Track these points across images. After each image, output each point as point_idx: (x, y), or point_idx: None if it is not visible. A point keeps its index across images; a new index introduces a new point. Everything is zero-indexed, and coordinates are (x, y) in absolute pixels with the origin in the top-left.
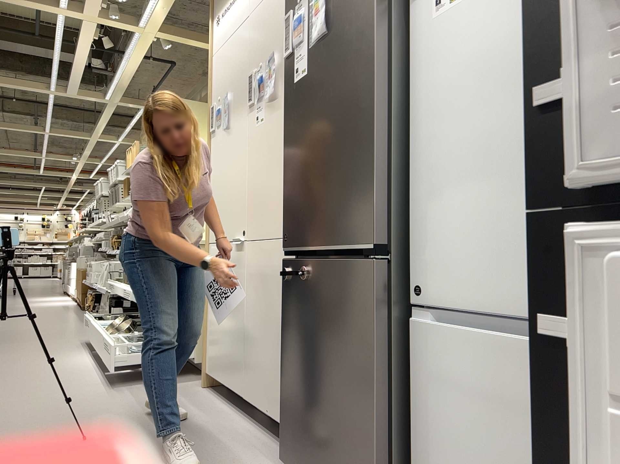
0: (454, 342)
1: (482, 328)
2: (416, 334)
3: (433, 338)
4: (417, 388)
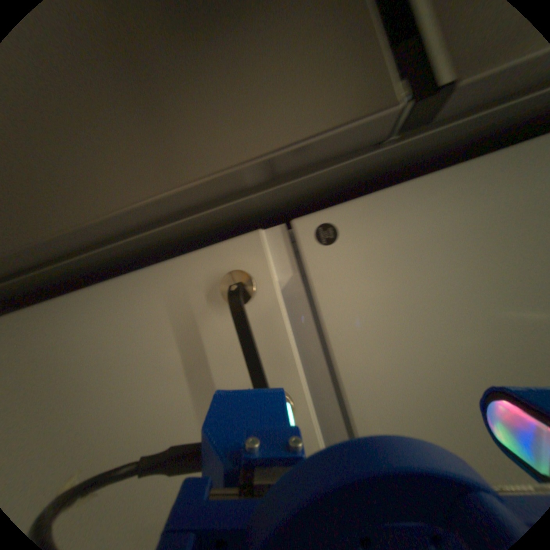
0: (270, 353)
1: (313, 380)
2: (243, 250)
3: (256, 299)
4: (149, 280)
